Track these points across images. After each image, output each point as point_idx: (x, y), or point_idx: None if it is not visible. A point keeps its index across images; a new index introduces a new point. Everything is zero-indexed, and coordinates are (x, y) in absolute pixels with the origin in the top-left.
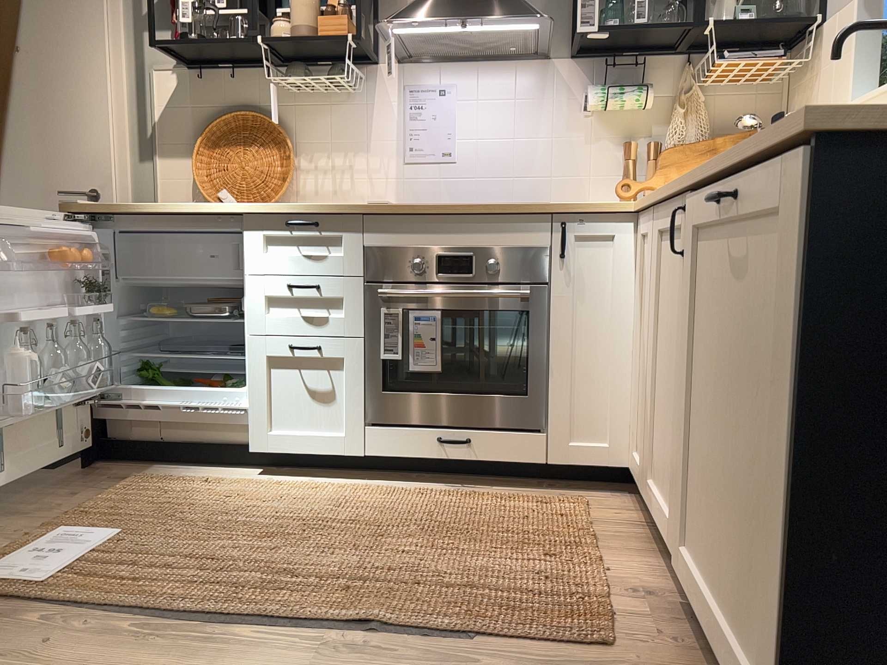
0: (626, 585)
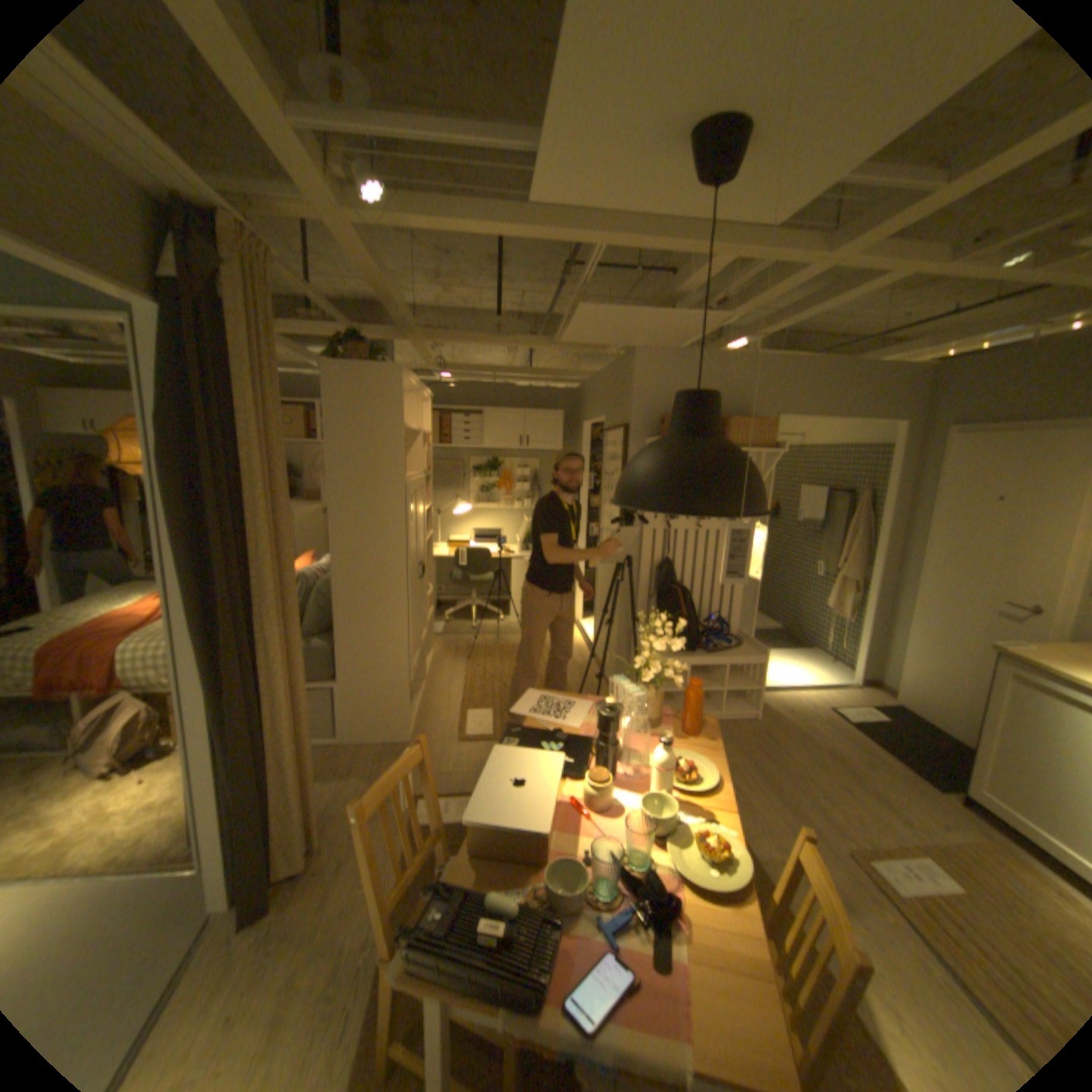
0: None
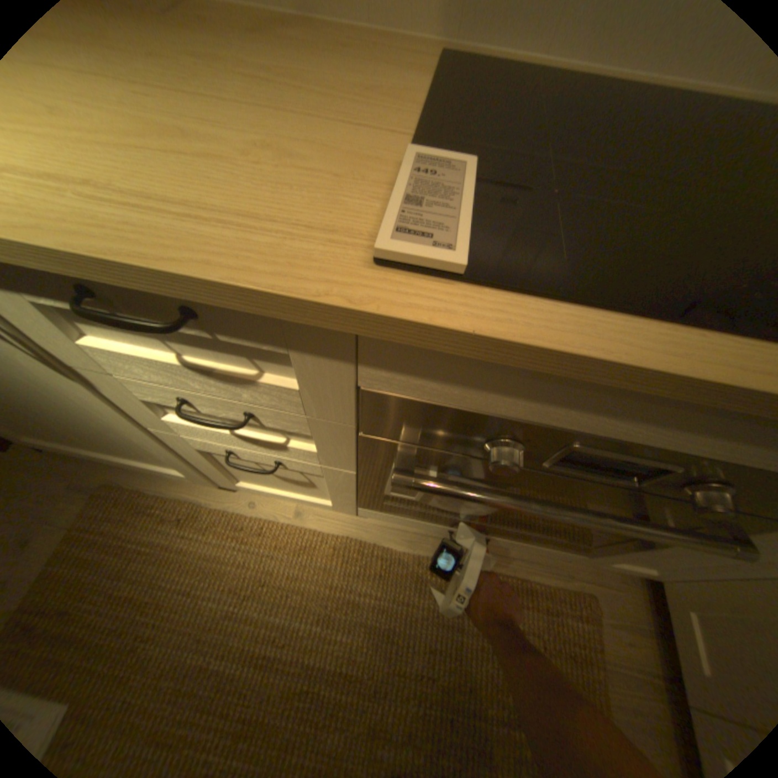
0: None
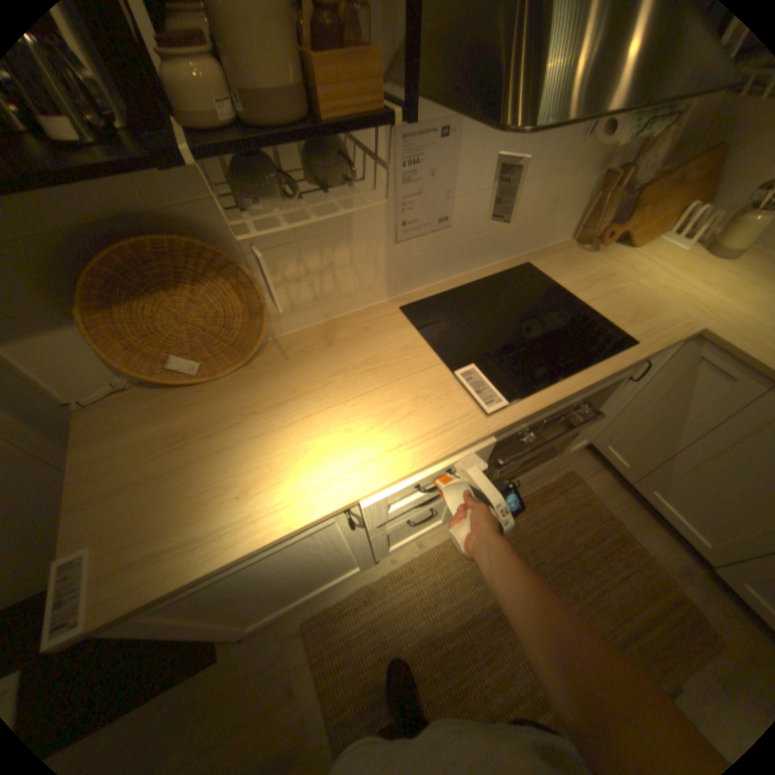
0: (668, 568)
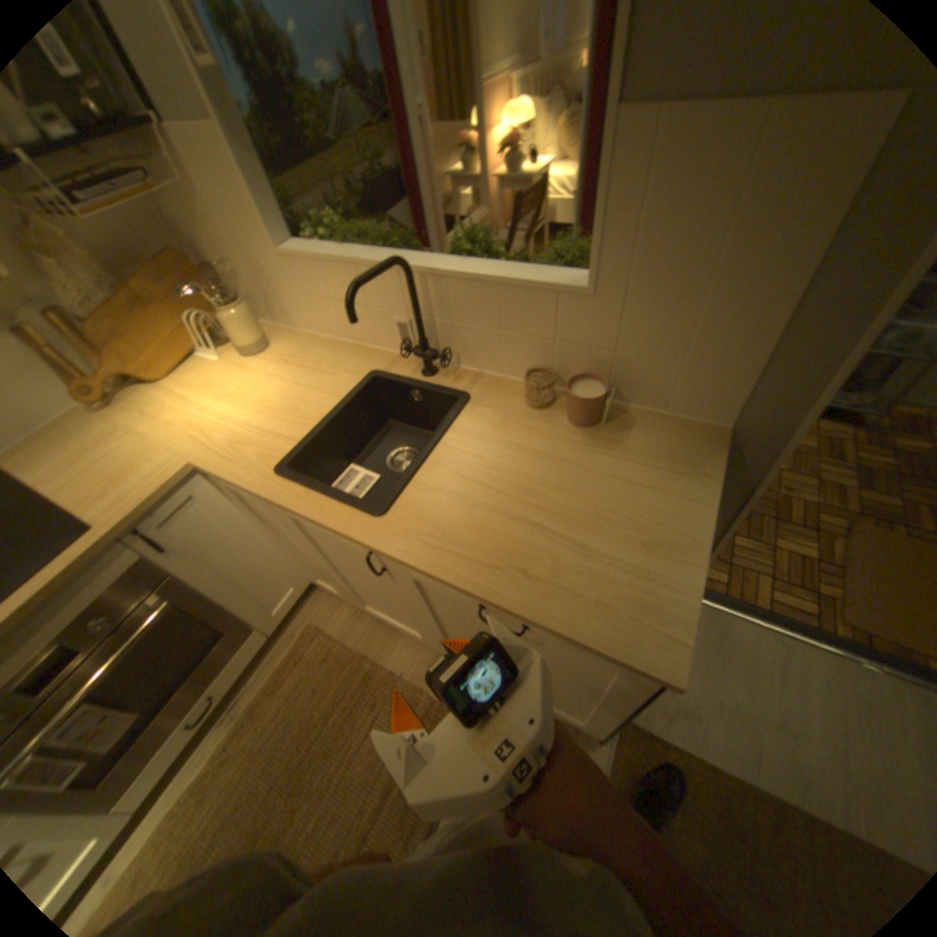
0: (415, 677)
